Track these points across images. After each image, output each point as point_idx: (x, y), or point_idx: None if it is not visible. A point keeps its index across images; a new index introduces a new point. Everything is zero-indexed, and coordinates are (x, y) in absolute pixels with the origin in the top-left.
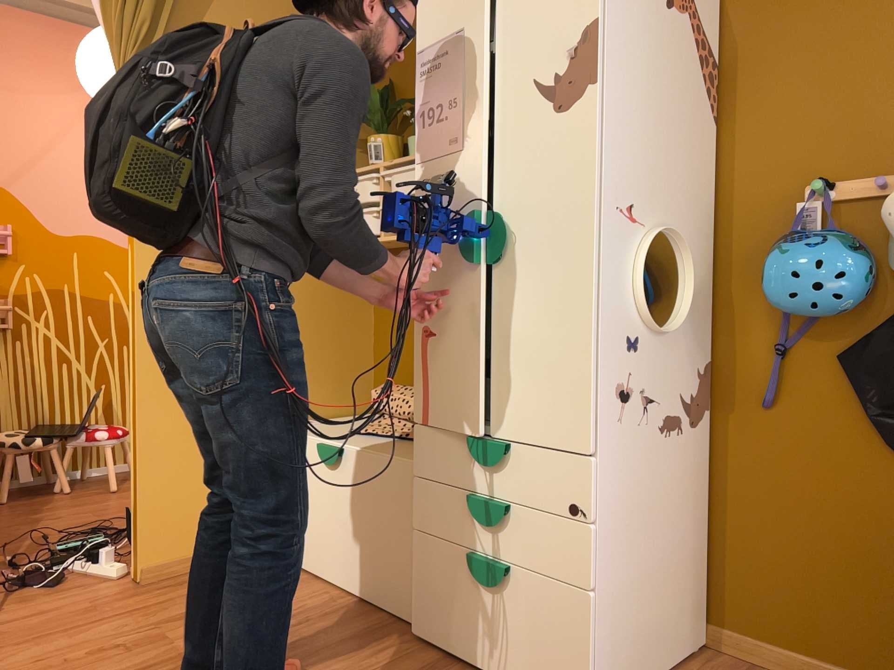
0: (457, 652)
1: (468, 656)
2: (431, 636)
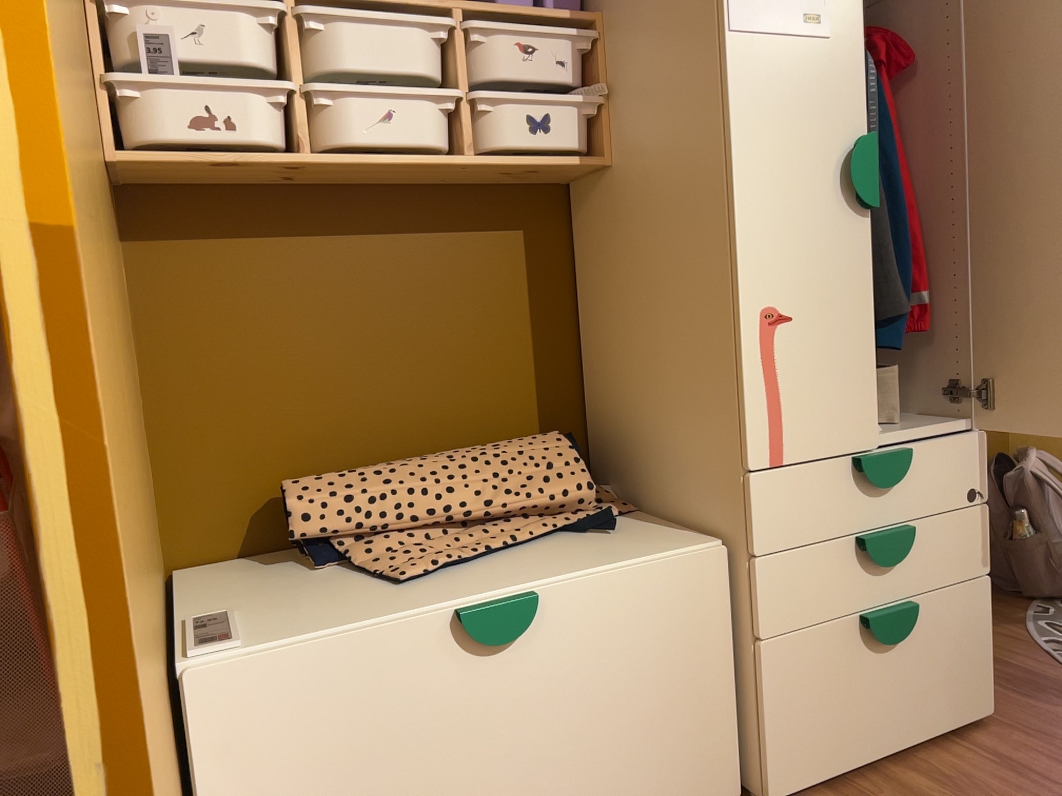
0: (848, 761)
1: (864, 755)
2: (806, 778)
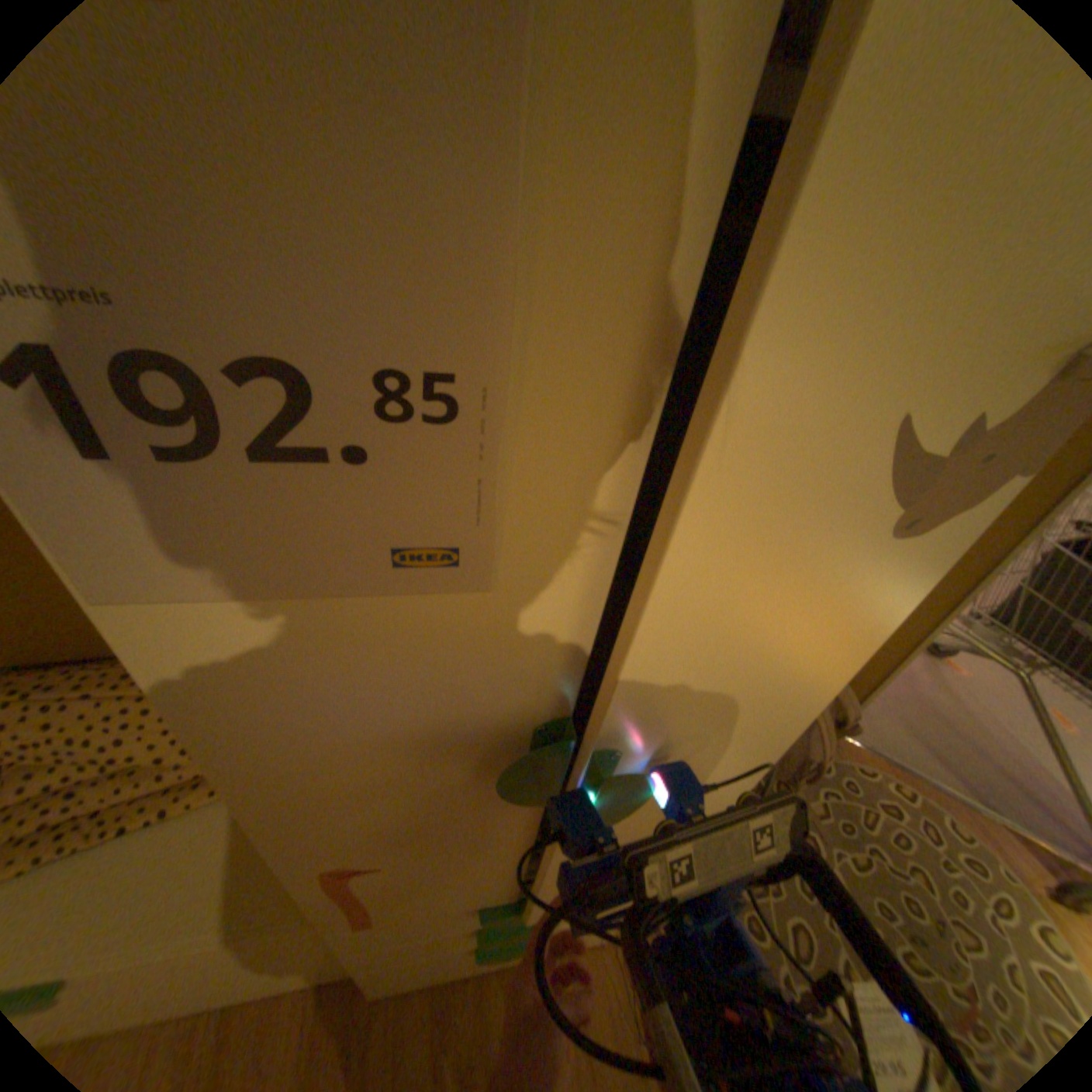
0: (450, 980)
1: (467, 976)
2: (404, 991)
